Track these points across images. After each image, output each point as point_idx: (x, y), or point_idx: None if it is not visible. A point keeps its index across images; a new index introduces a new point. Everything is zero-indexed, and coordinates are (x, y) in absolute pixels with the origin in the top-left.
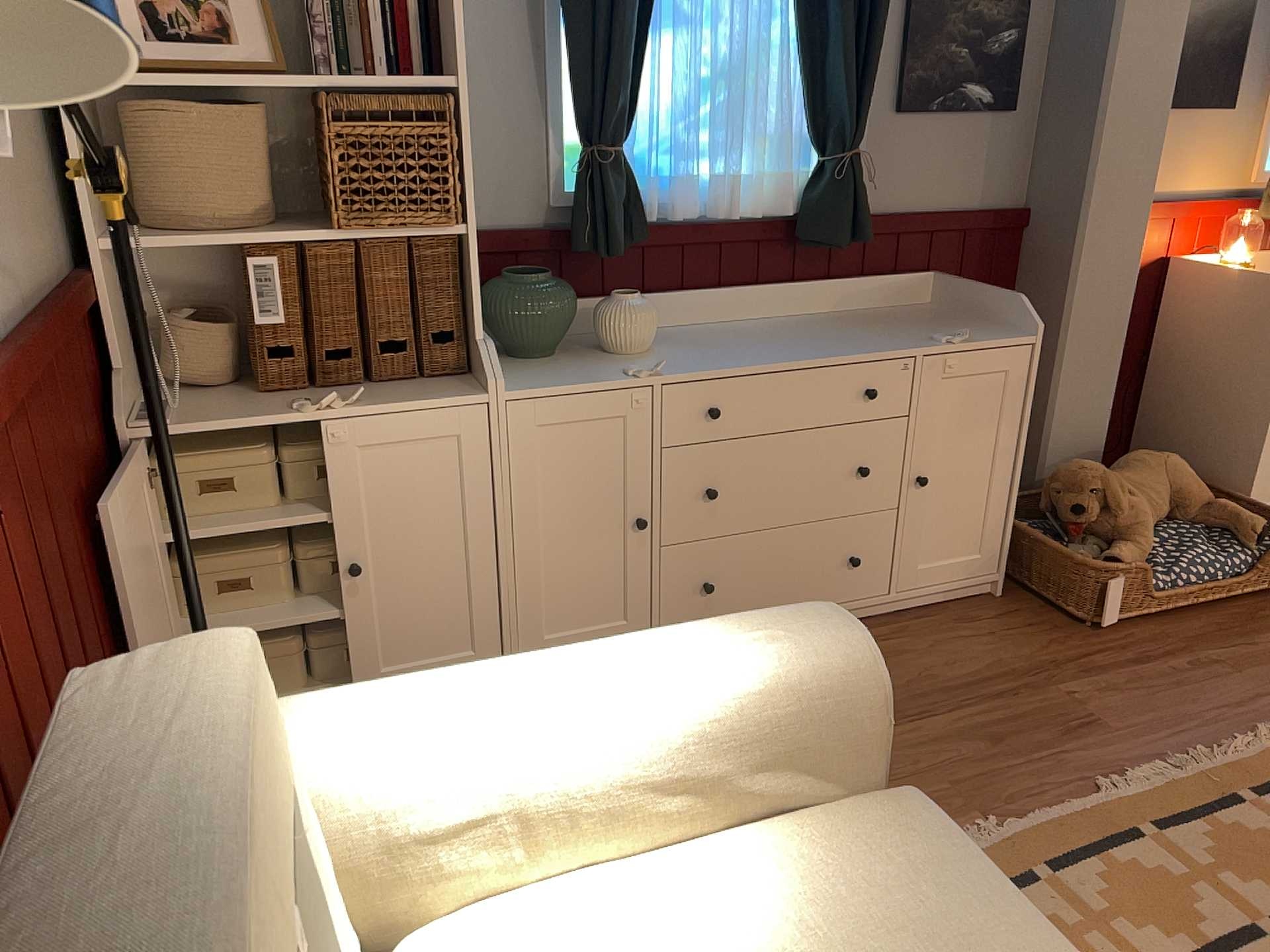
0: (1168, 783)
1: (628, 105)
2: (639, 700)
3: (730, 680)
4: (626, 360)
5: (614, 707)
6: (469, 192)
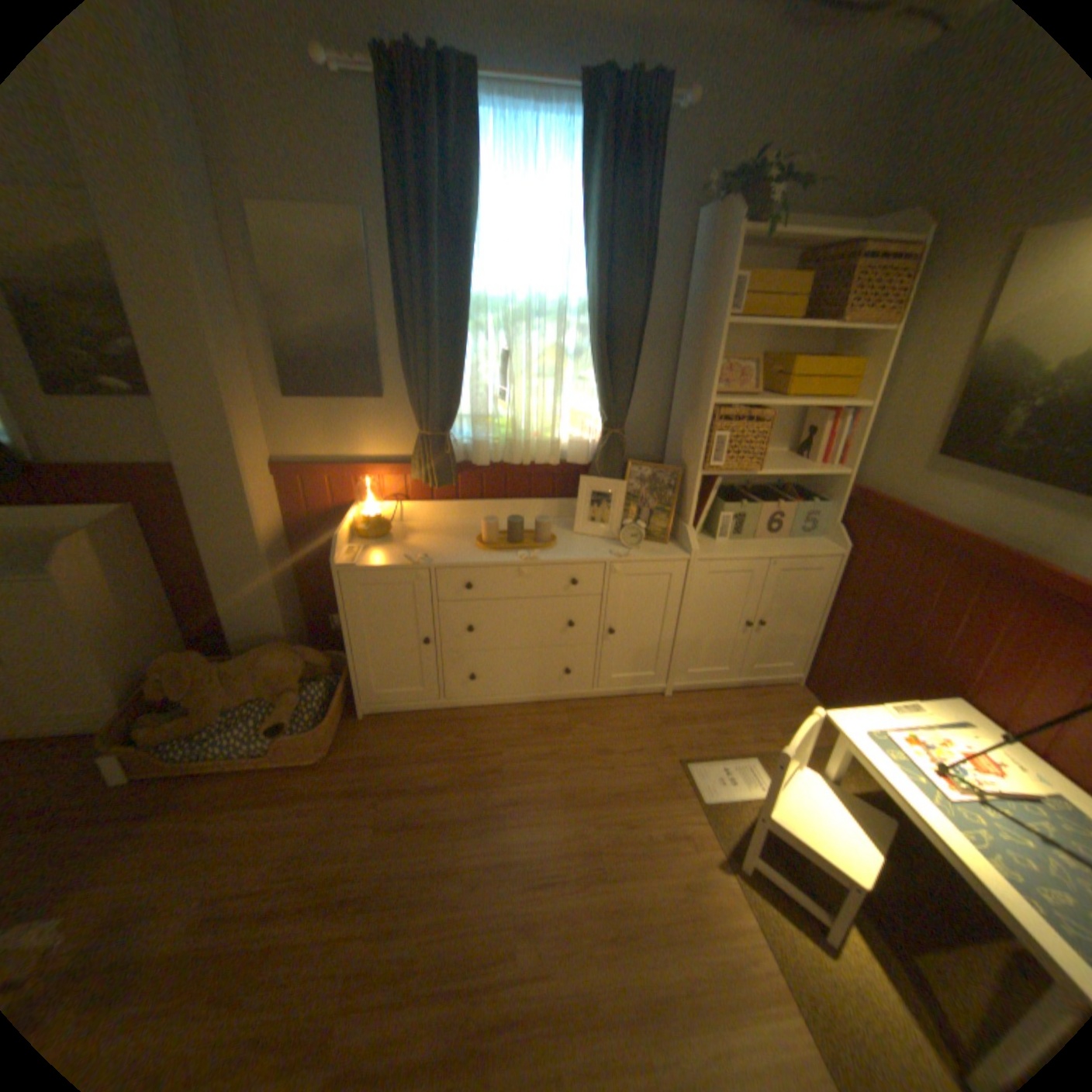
0: None
1: None
2: None
3: None
4: None
5: None
6: None
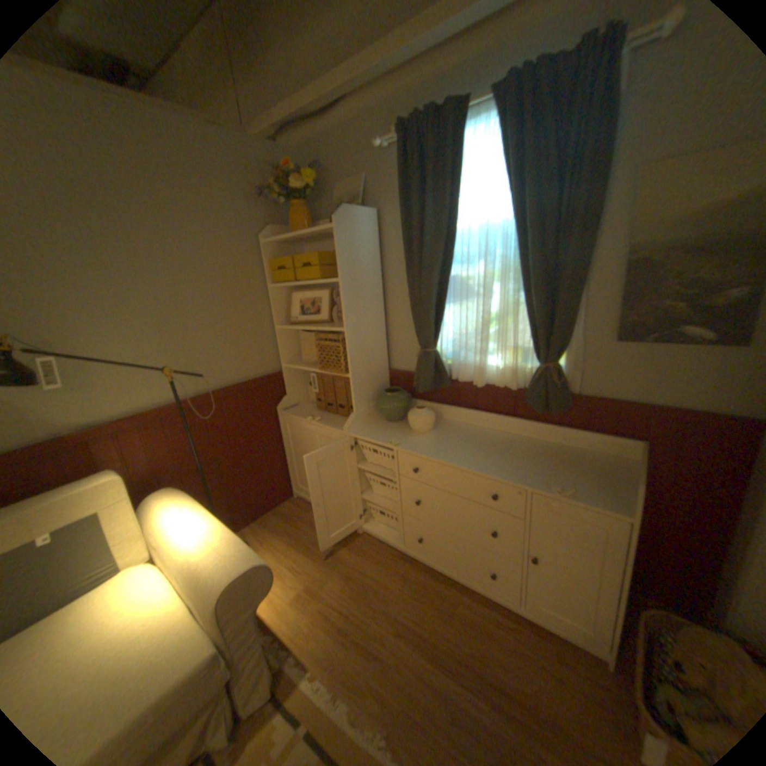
0: None
1: (432, 333)
2: (183, 549)
3: (196, 563)
4: (408, 434)
5: (179, 546)
6: (350, 364)
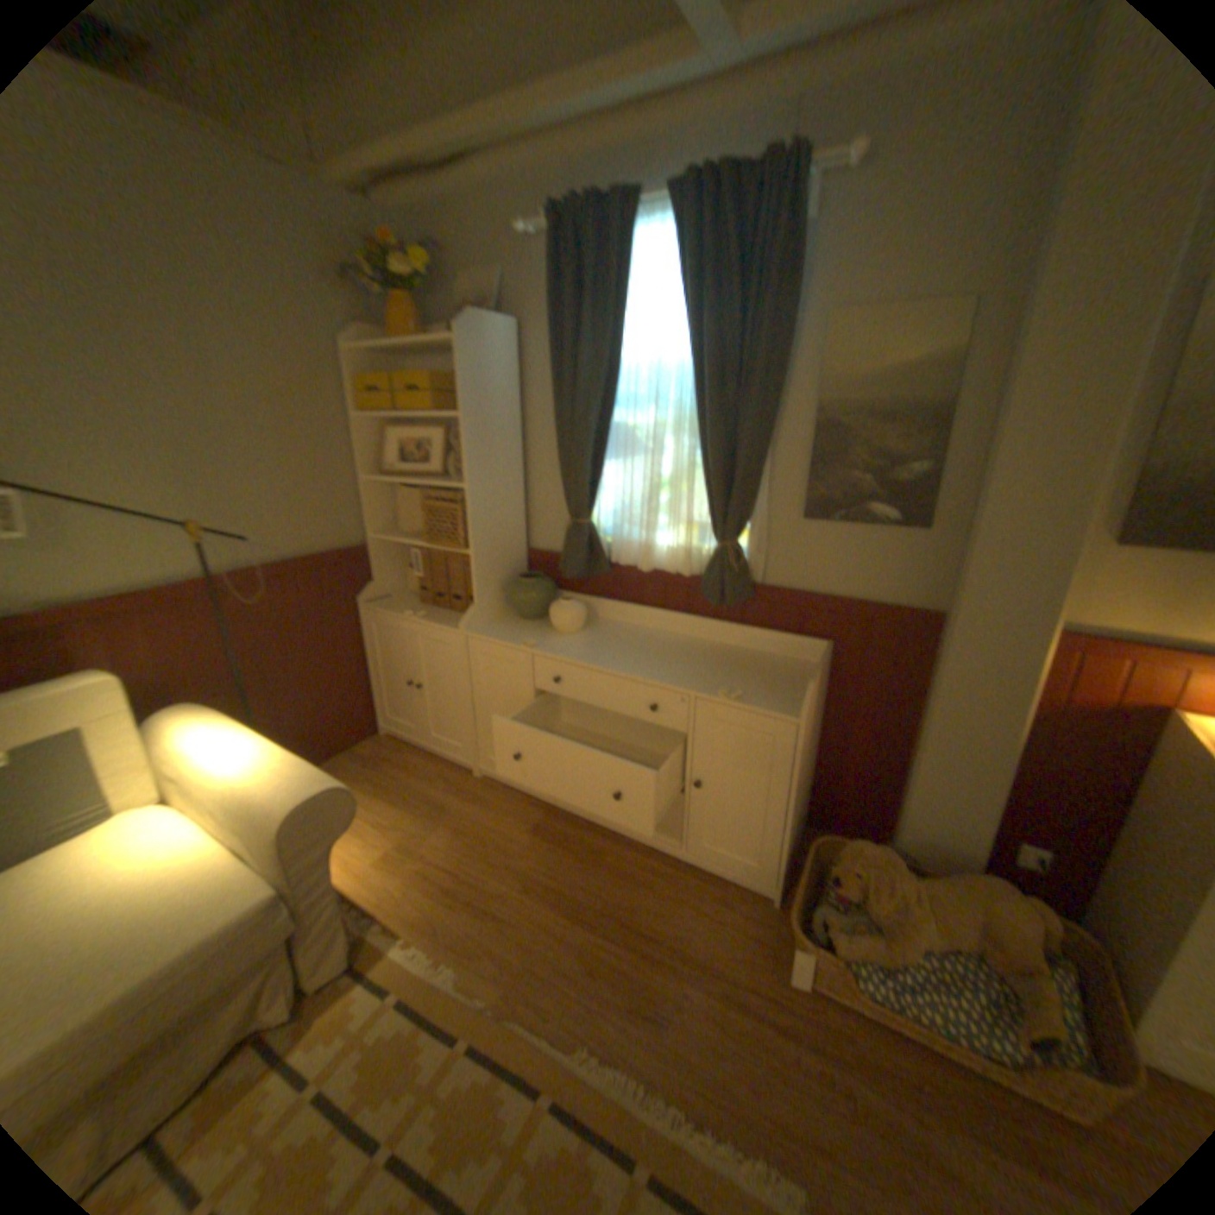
0: (612, 1104)
1: (585, 498)
2: (220, 775)
3: (243, 788)
4: (548, 635)
5: (214, 771)
6: (470, 535)
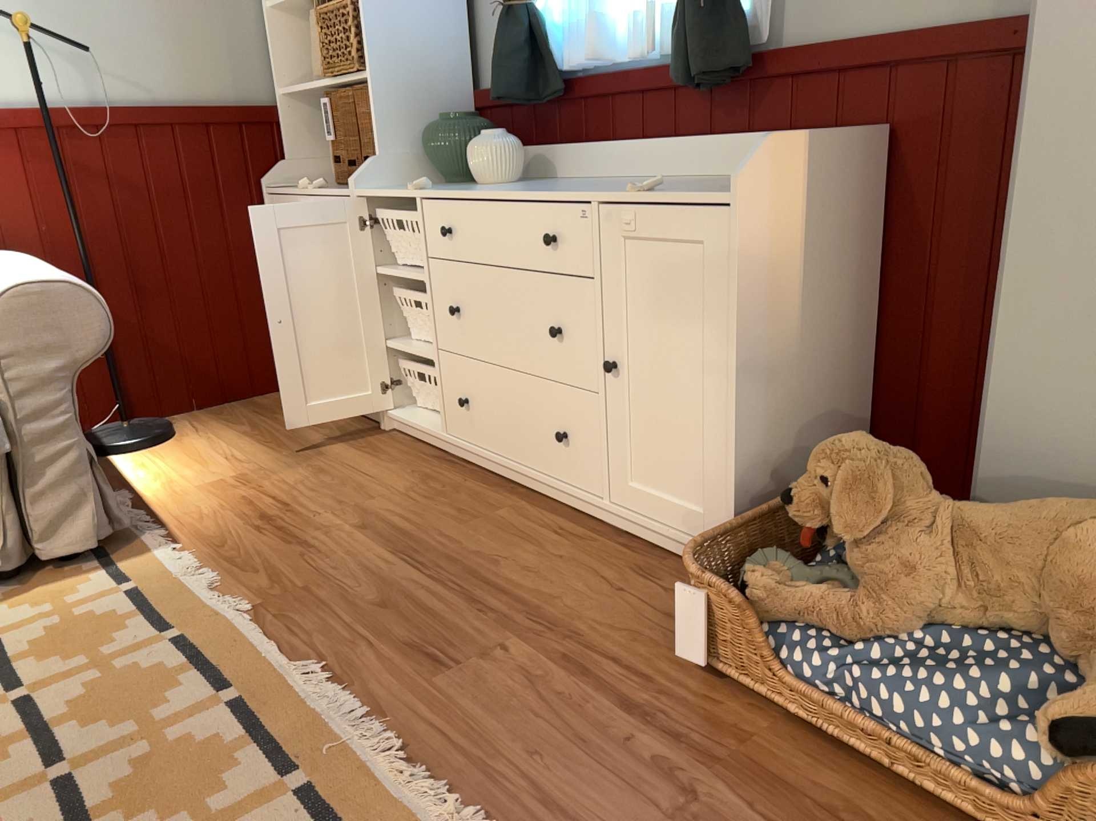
0: (313, 714)
1: None
2: None
3: None
4: (461, 186)
5: None
6: (367, 47)
